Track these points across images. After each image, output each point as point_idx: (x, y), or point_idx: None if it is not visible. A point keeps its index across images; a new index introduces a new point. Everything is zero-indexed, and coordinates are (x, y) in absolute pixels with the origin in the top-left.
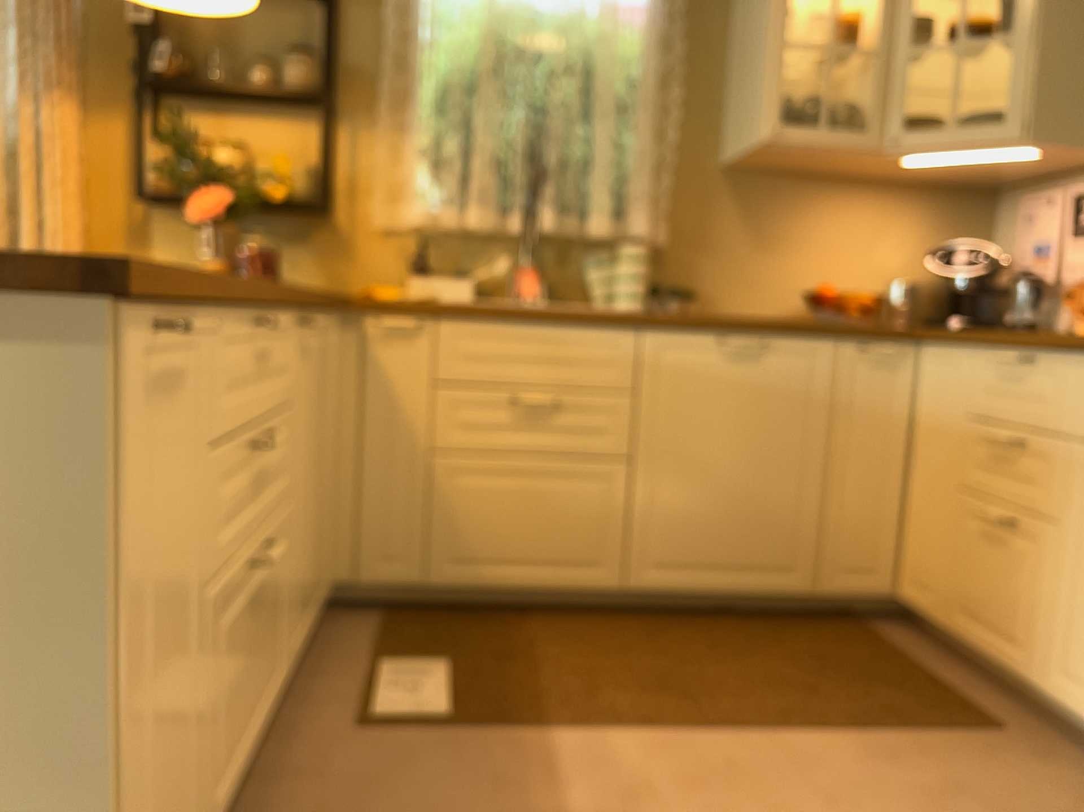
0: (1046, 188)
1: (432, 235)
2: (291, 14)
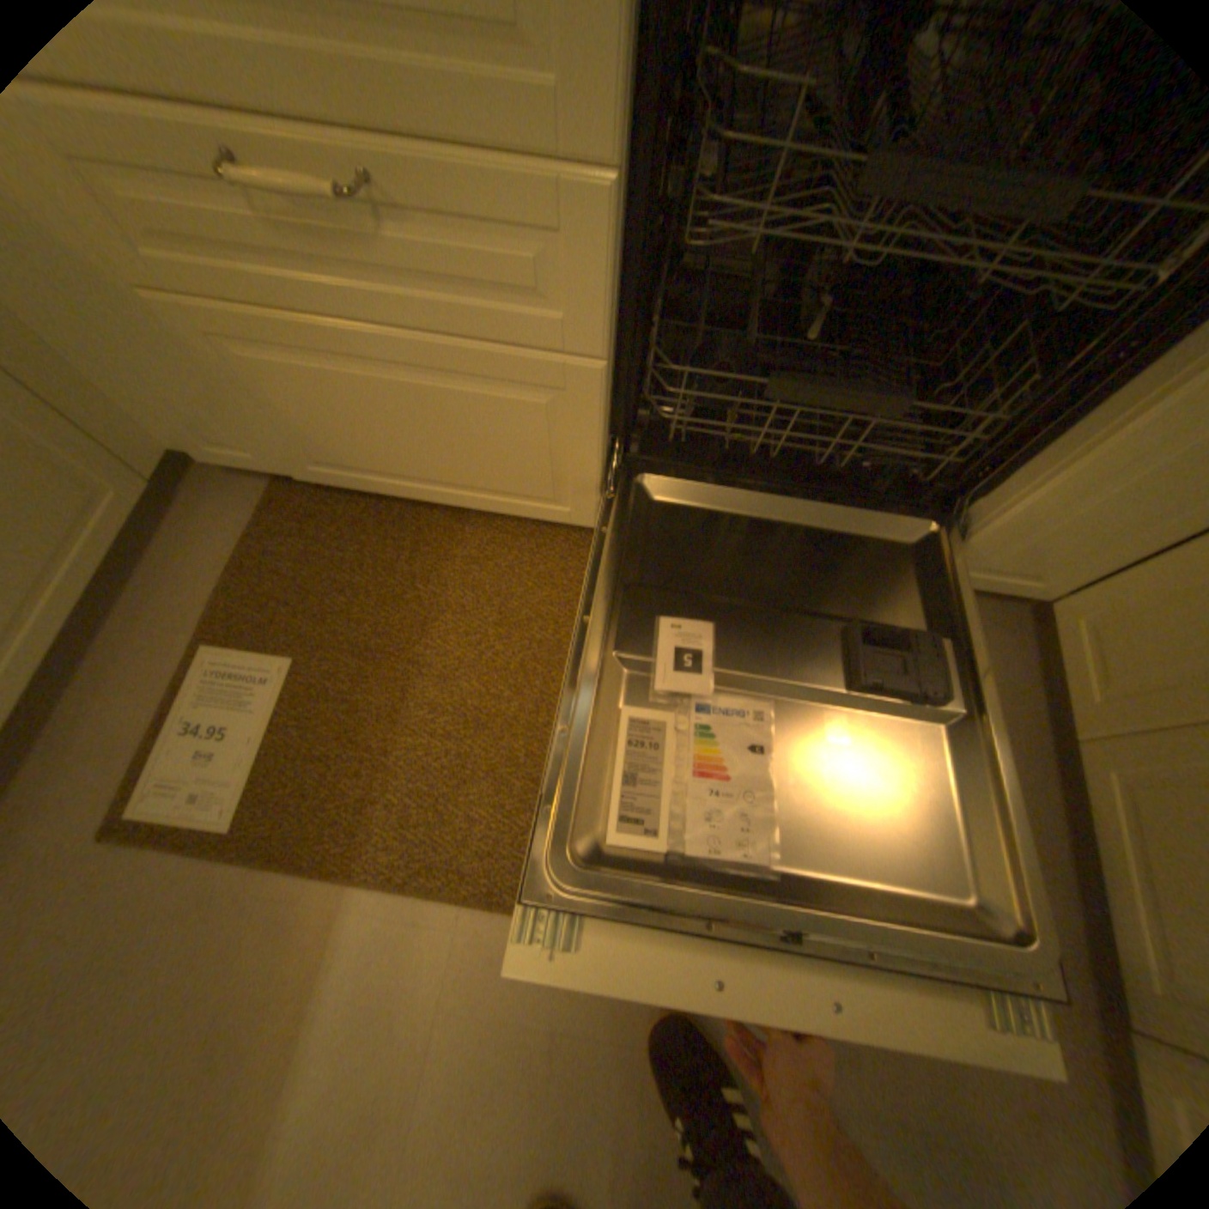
0: None
1: None
2: None
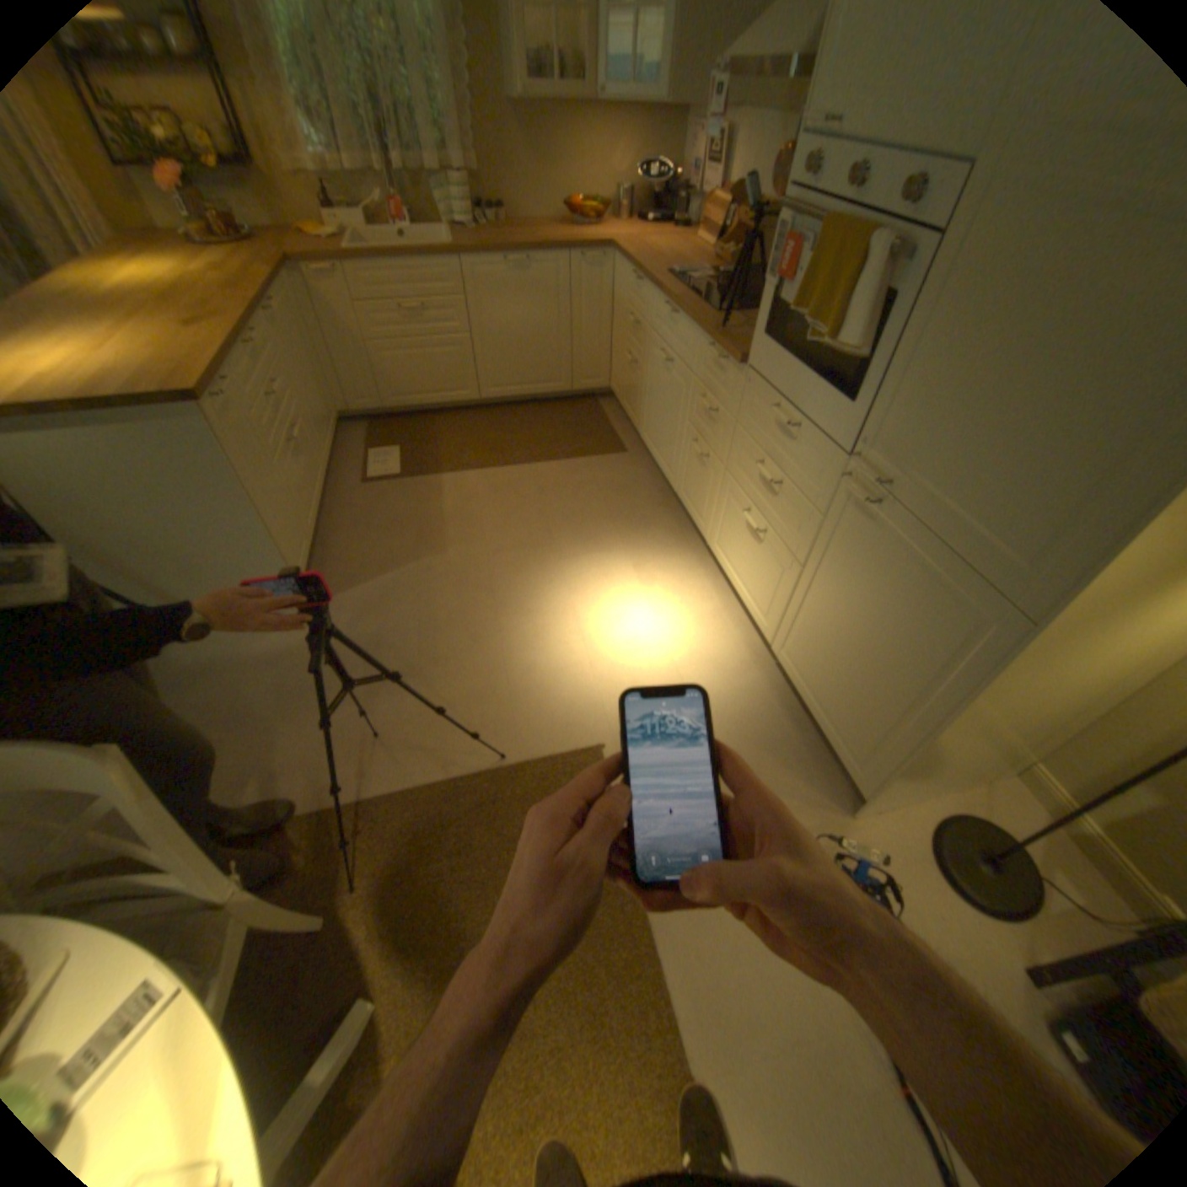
0: (704, 115)
1: (325, 175)
2: None
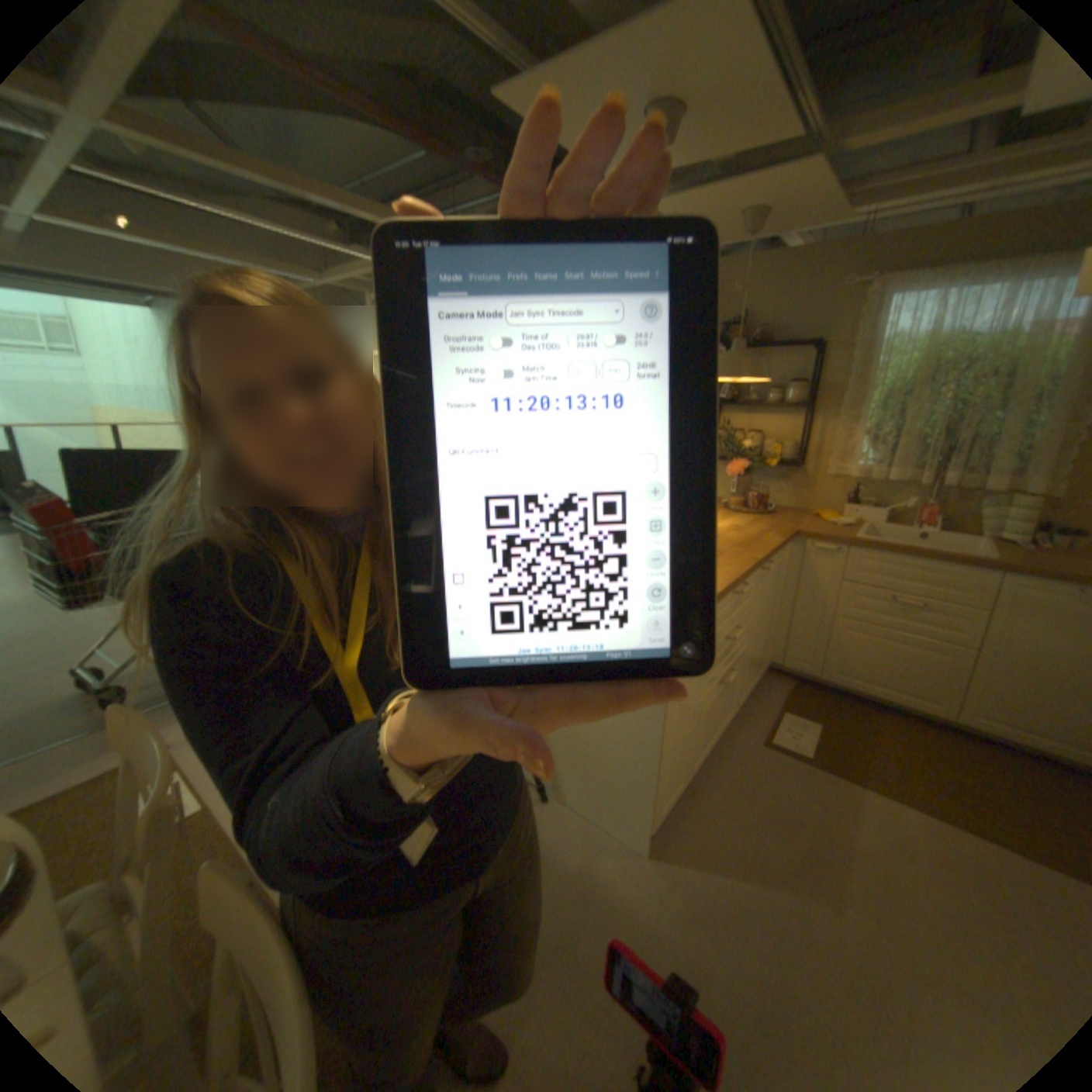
0: None
1: (865, 479)
2: (794, 357)
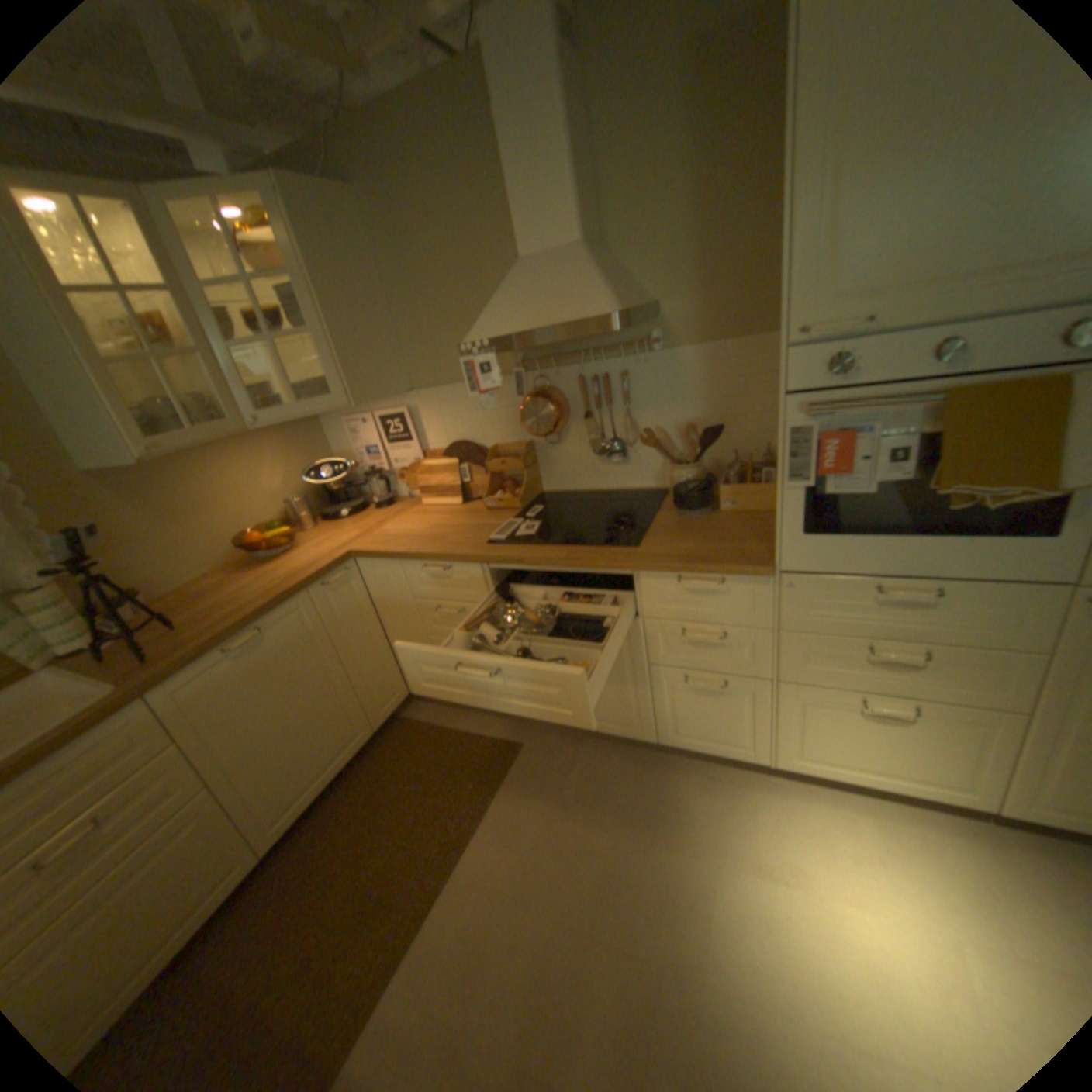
0: (348, 408)
1: None
2: None
